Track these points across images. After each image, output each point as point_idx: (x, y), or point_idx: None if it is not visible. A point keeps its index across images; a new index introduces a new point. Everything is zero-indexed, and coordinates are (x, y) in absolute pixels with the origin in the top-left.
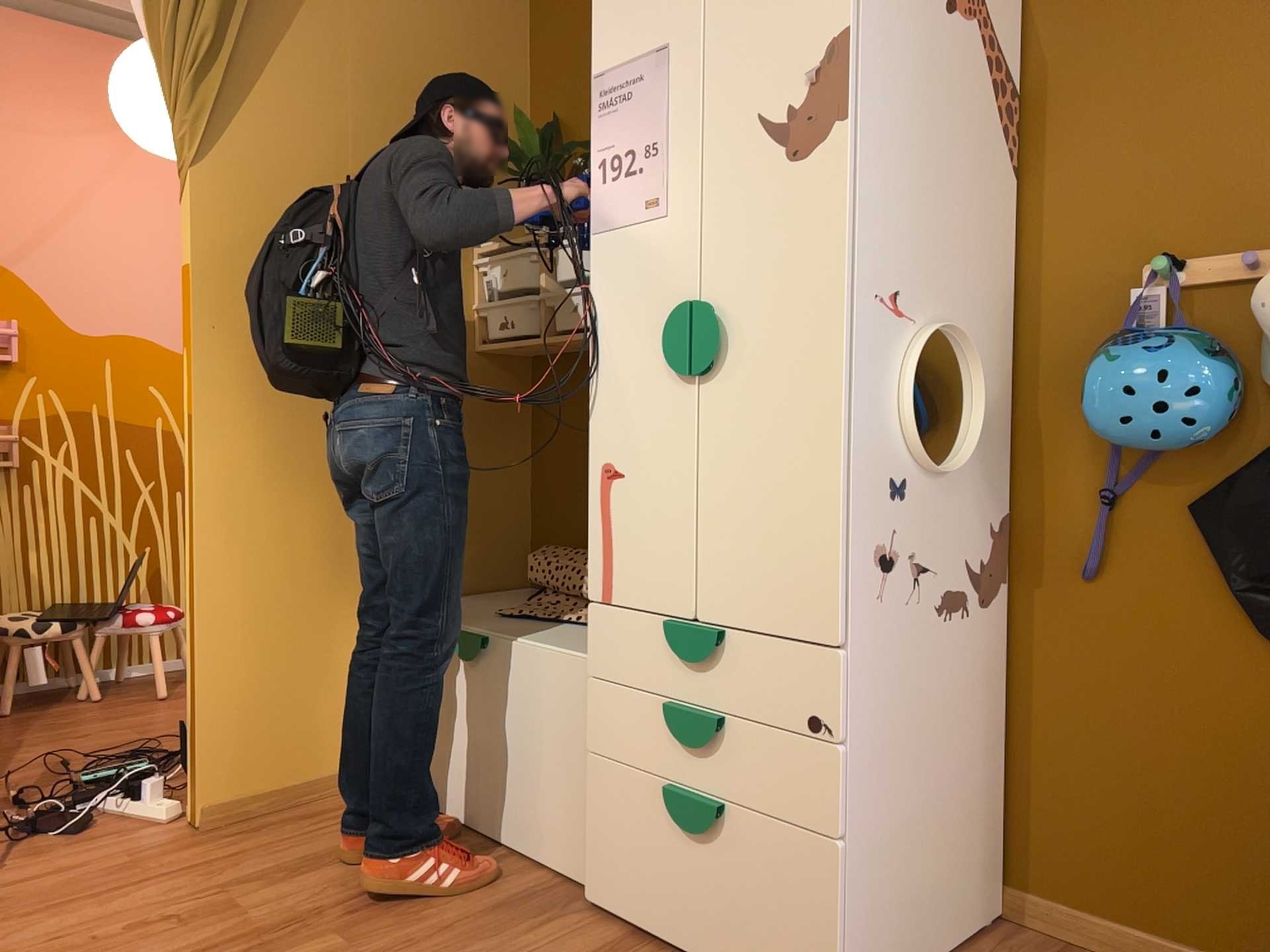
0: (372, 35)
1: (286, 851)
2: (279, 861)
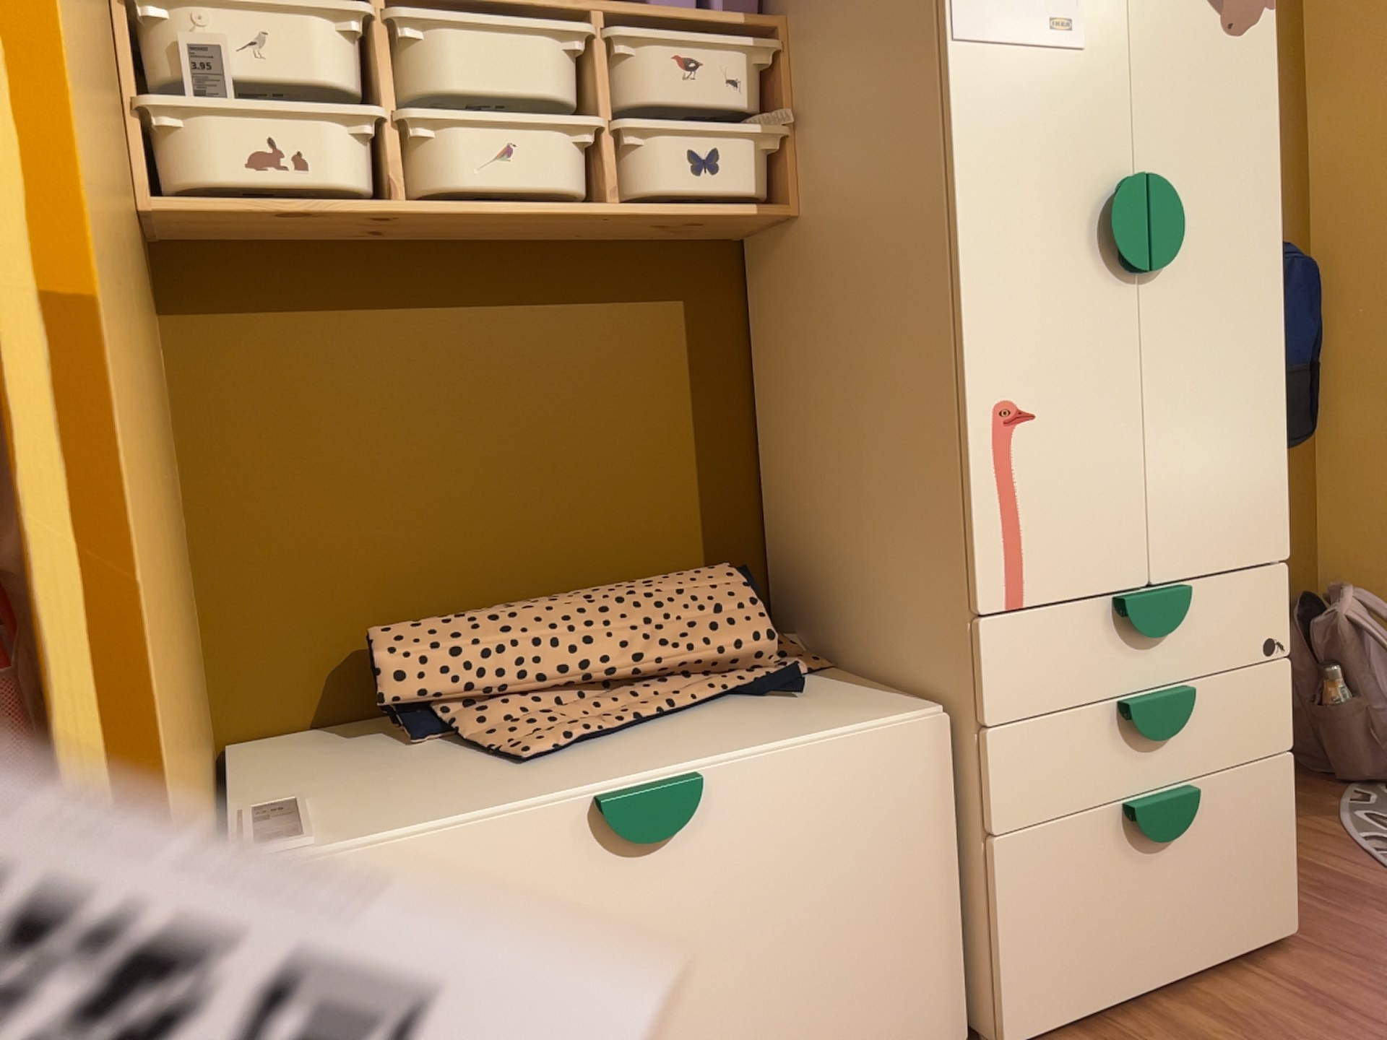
0: None
1: None
2: None
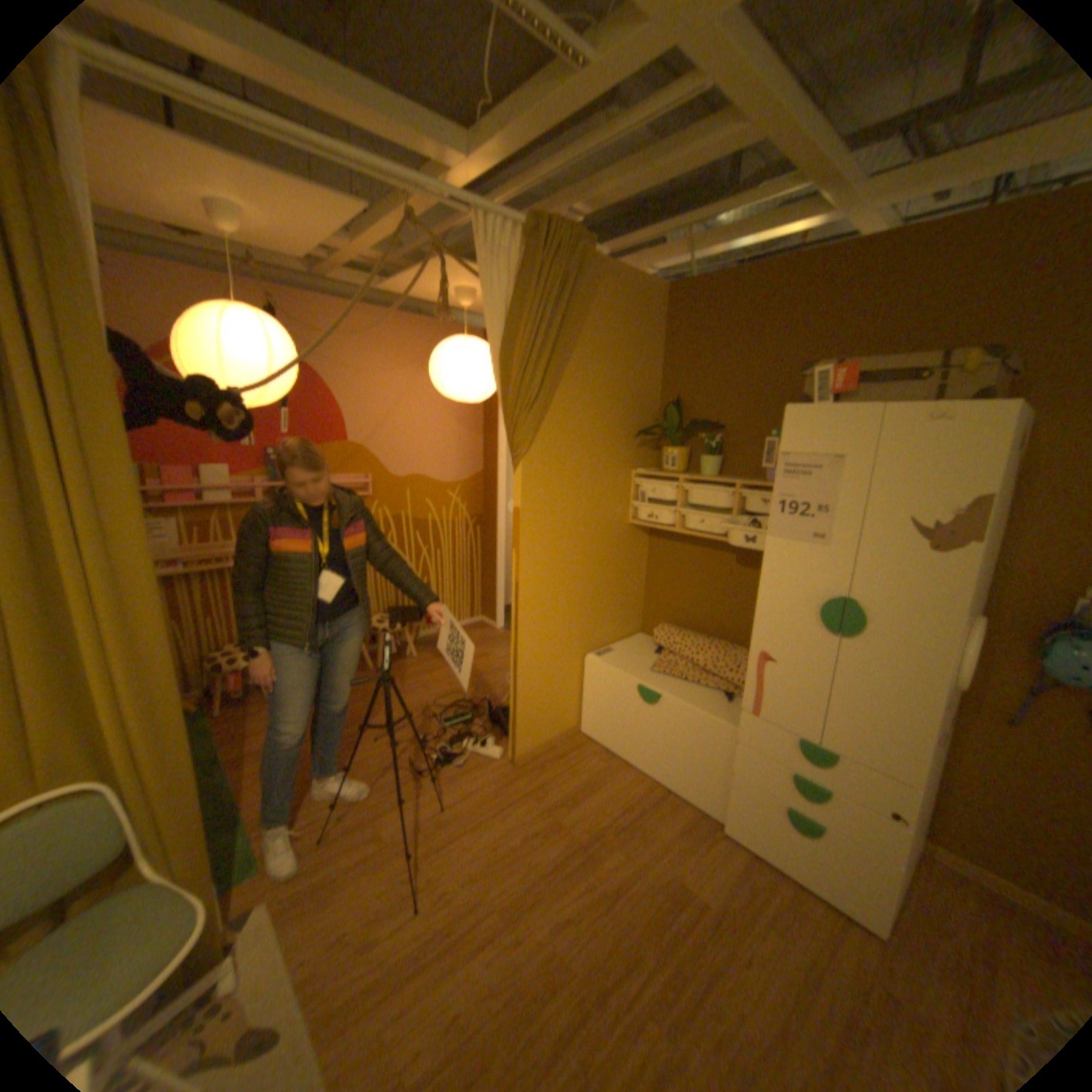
0: (598, 364)
1: (567, 784)
2: (568, 792)
